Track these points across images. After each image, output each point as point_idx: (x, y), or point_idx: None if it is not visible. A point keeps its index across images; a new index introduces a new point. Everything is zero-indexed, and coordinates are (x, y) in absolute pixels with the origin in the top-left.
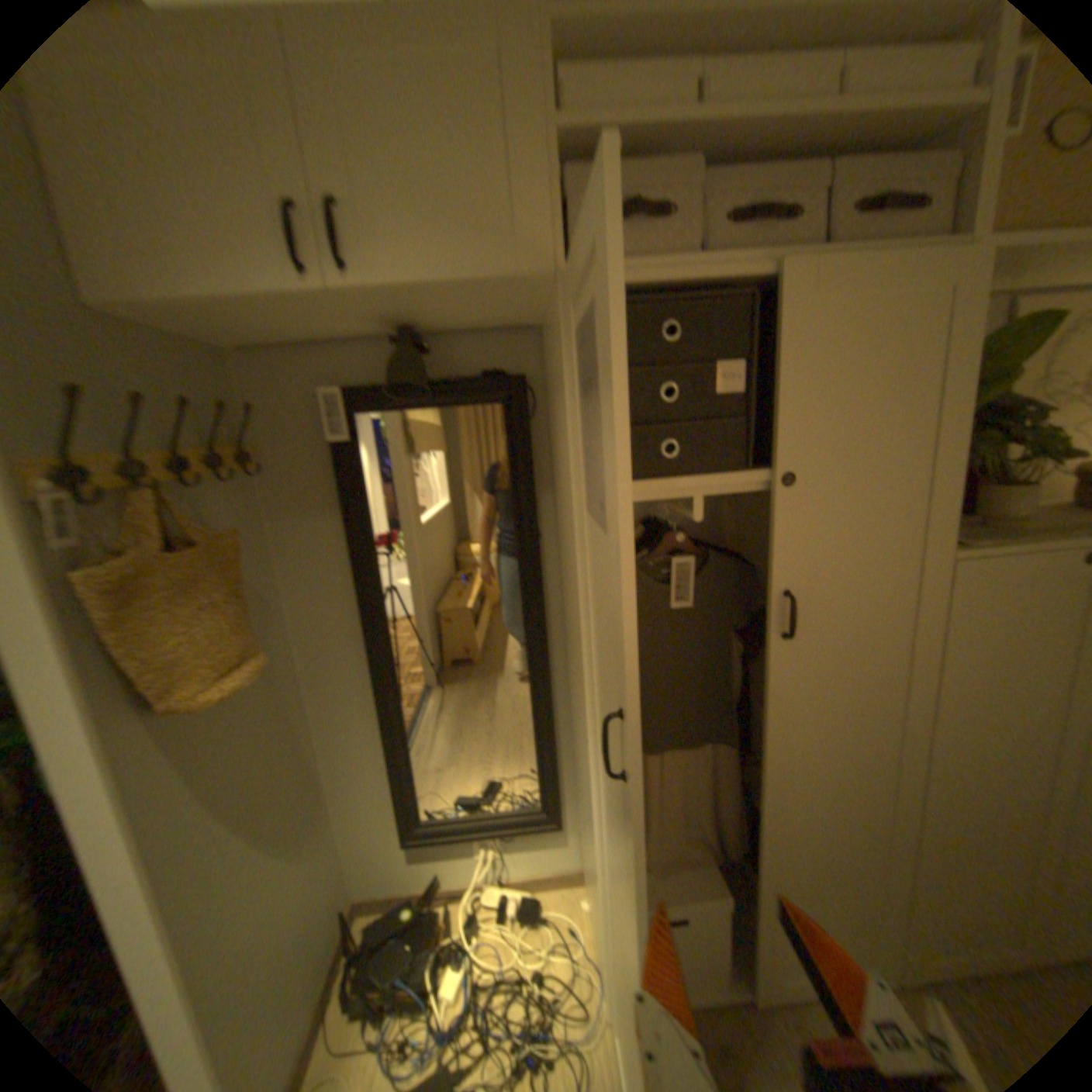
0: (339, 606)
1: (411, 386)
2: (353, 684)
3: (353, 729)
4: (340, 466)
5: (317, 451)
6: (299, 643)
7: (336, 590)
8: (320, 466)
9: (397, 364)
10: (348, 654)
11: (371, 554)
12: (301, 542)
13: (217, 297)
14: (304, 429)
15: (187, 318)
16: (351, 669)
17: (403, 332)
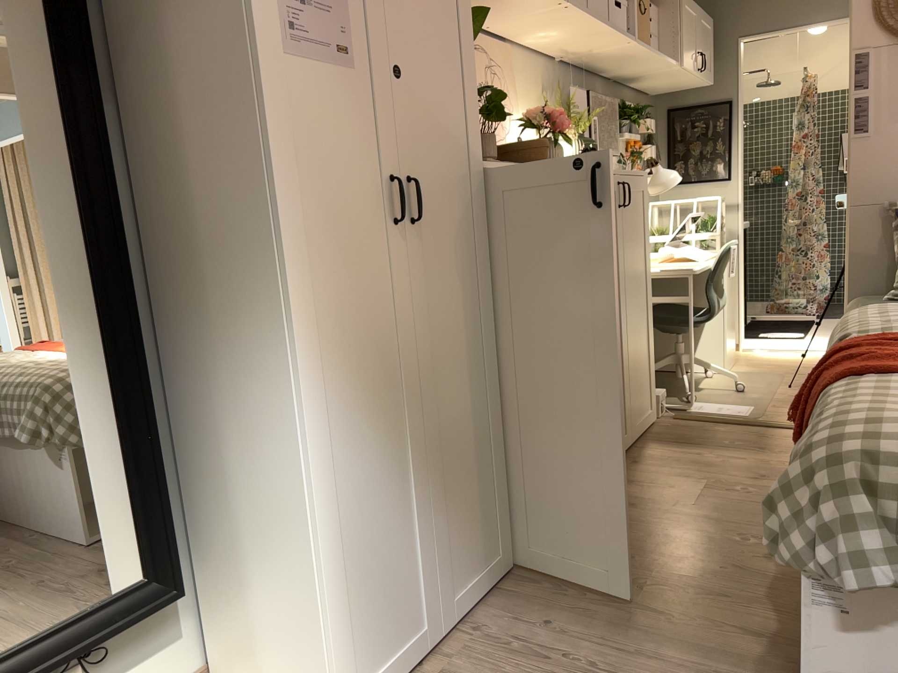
0: None
1: None
2: None
3: None
4: None
5: None
6: None
7: None
8: None
9: None
10: None
11: None
12: None
13: None
14: None
15: None
16: None
17: None
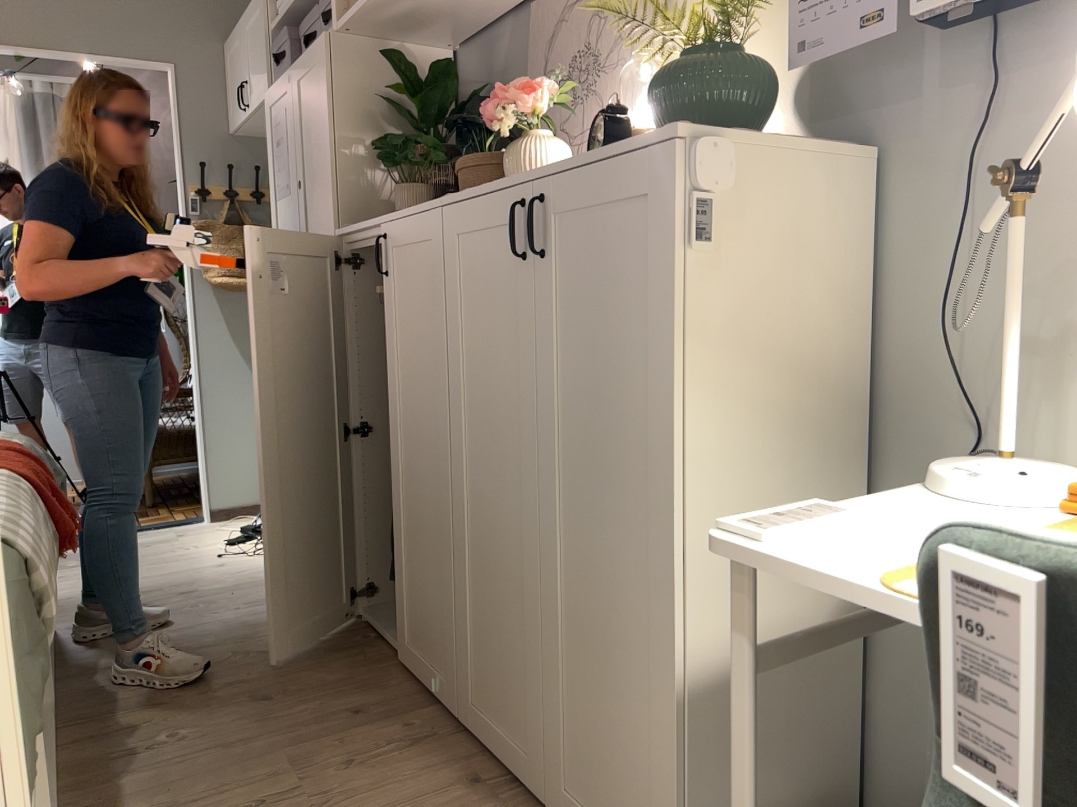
0: None
1: None
2: None
3: None
4: None
5: None
6: None
7: None
8: None
9: None
10: None
11: None
12: None
13: (241, 124)
14: None
15: (261, 132)
16: None
17: None
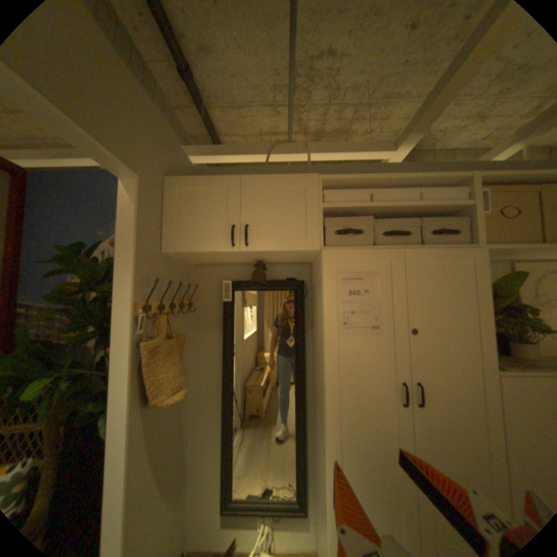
0: (213, 373)
1: (258, 283)
2: (212, 414)
3: (208, 438)
4: (226, 311)
5: (217, 305)
6: (192, 389)
7: (213, 365)
8: (217, 311)
9: (254, 274)
10: (213, 397)
11: (231, 350)
12: (203, 342)
13: (204, 253)
14: (214, 296)
15: (189, 257)
16: (212, 405)
17: (259, 264)
